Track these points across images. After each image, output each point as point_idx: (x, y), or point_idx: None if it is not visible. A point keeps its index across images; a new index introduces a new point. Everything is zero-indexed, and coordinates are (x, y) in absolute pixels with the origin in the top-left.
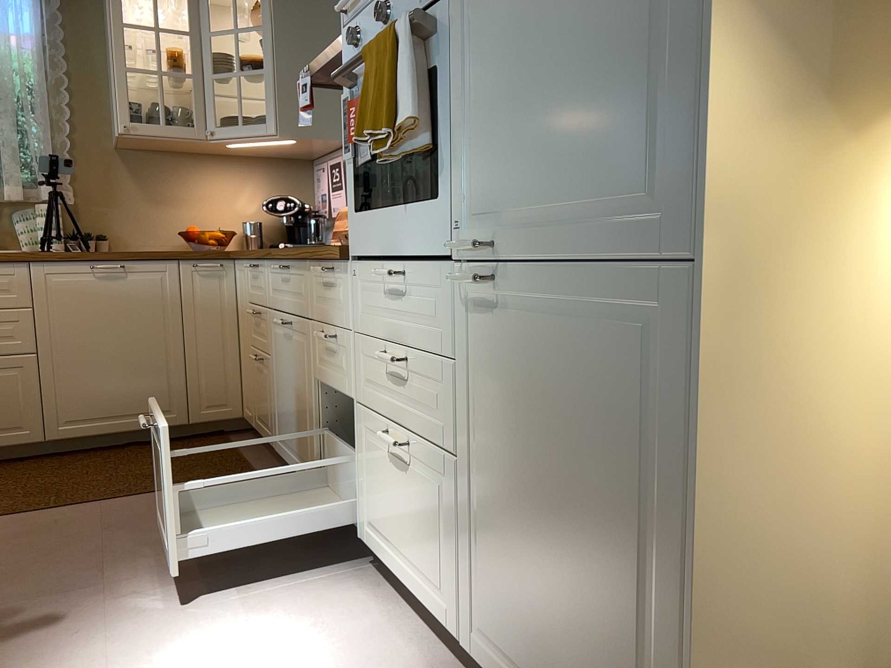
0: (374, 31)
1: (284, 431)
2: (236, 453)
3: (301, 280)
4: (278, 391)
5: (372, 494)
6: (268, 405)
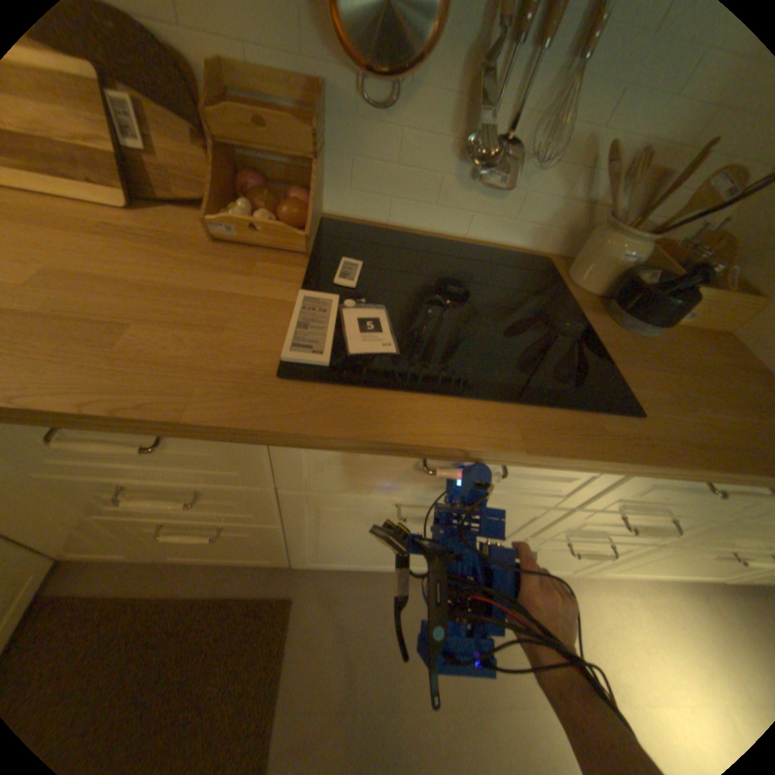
0: None
1: (354, 560)
2: (165, 604)
3: (566, 477)
4: (332, 544)
5: (644, 567)
6: (255, 551)
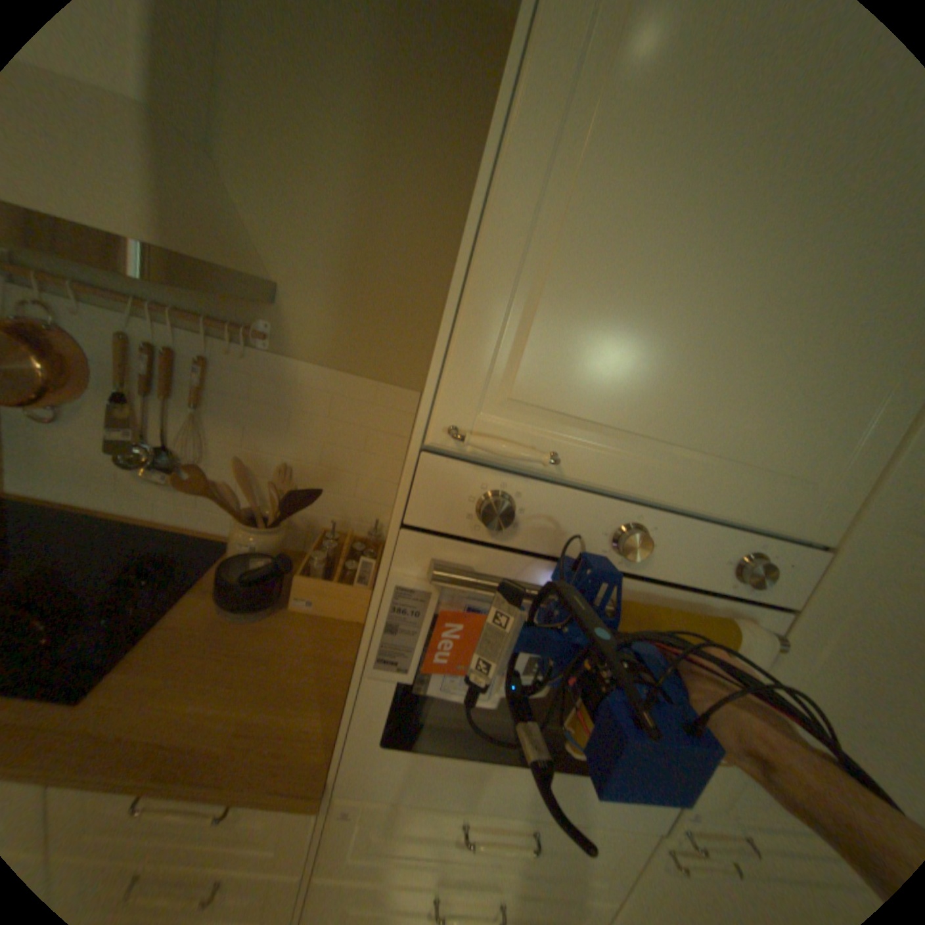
0: (563, 535)
1: None
2: None
3: None
4: None
5: None
6: None
